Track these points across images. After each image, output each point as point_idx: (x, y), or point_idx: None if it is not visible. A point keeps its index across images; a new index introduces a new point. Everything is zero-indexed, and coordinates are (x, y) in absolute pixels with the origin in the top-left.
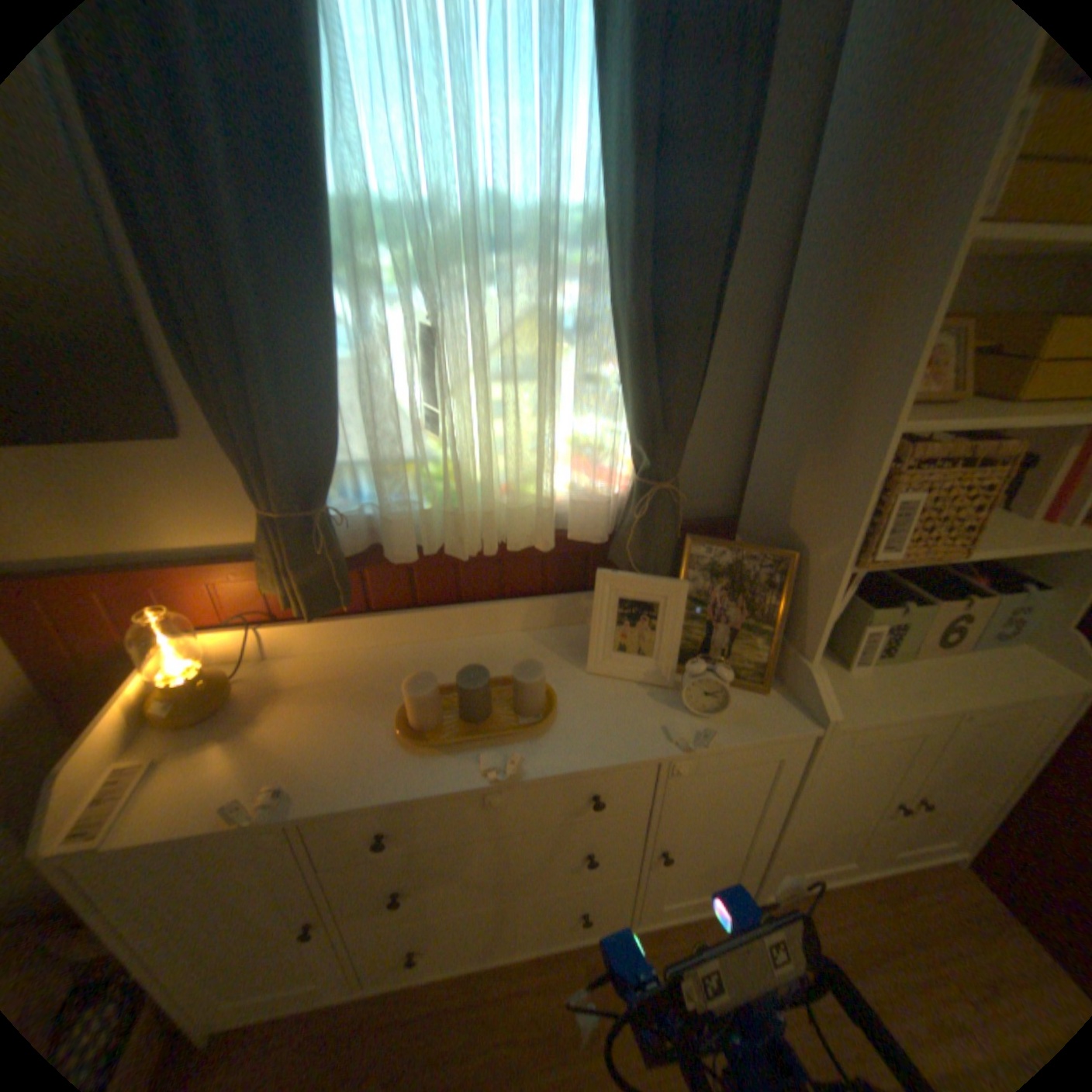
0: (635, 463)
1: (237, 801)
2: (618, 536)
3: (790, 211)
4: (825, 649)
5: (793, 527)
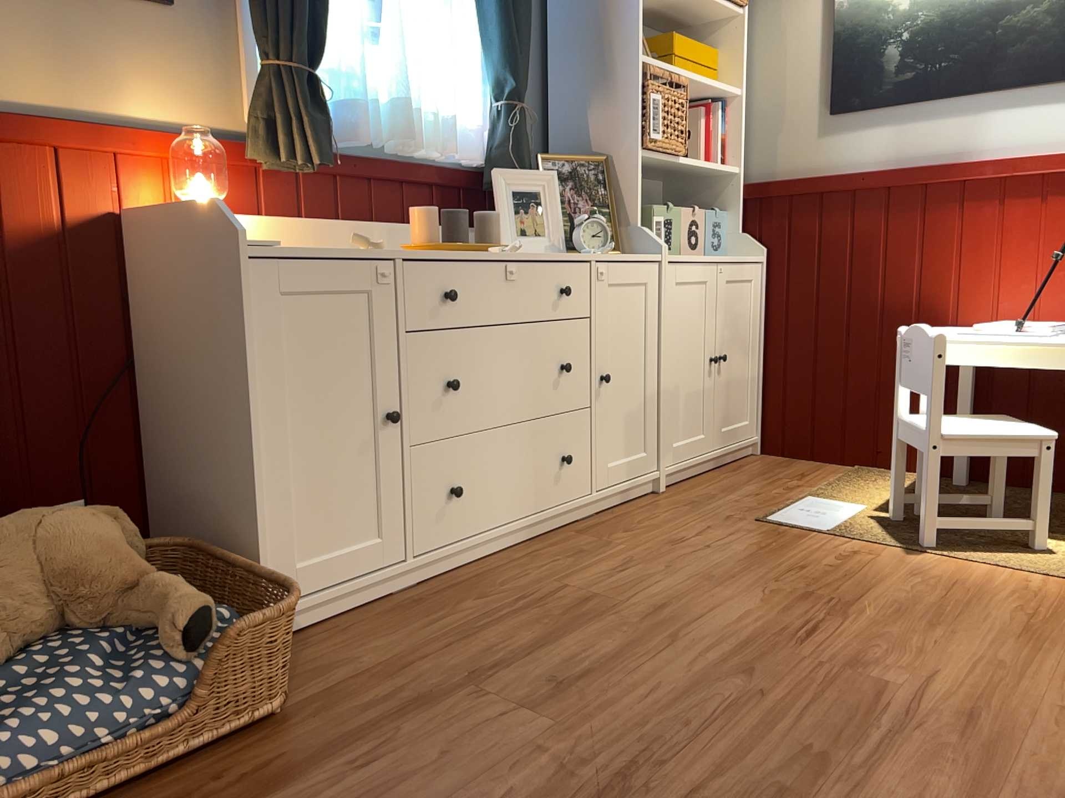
0: (495, 98)
1: (350, 243)
2: (490, 160)
3: None
4: (639, 220)
5: (594, 151)
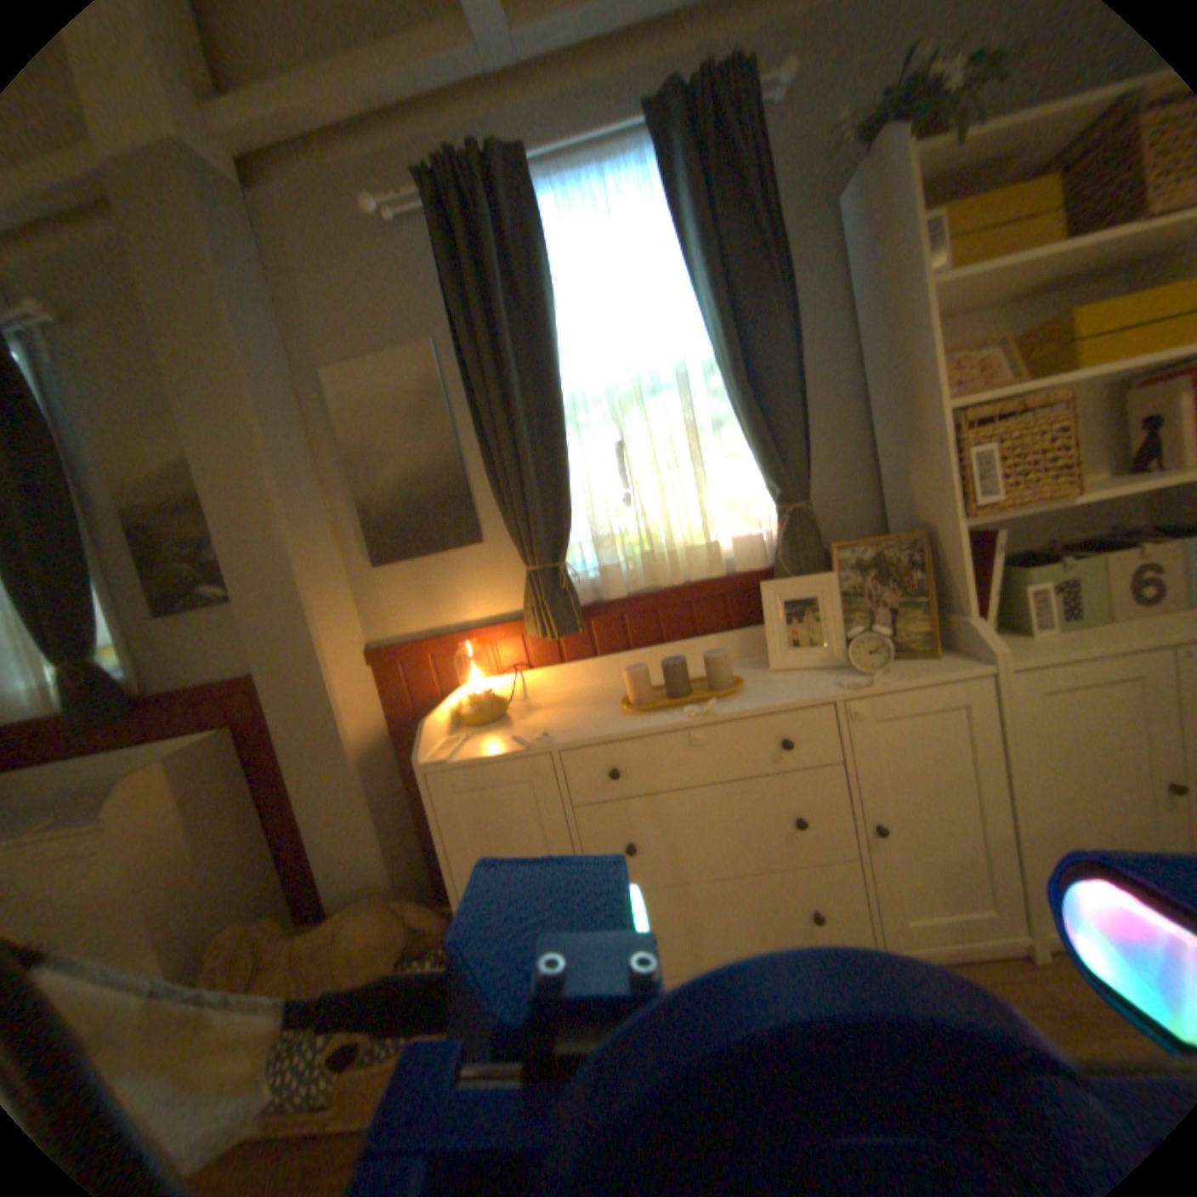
0: (774, 501)
1: (522, 739)
2: (777, 562)
3: (846, 321)
4: (982, 606)
5: (921, 518)
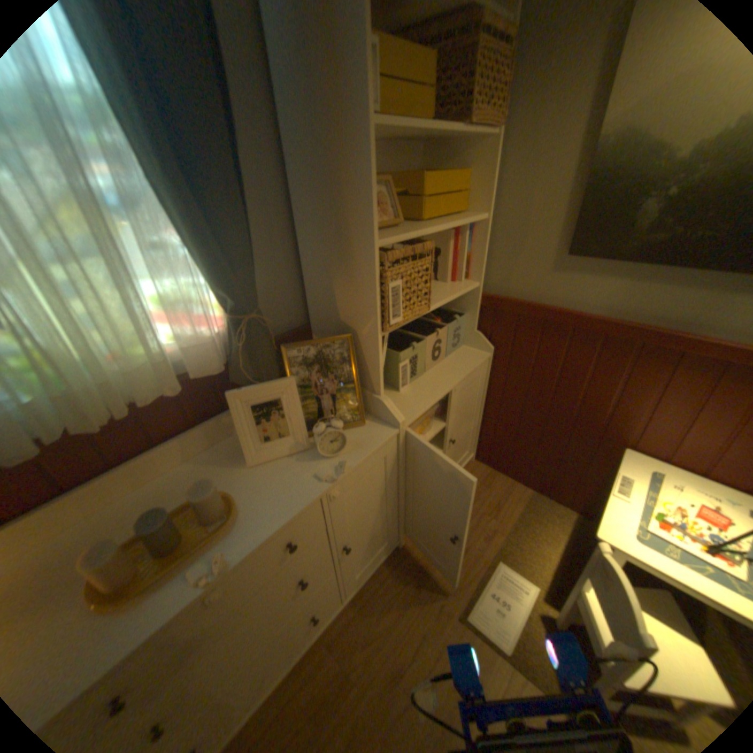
0: (223, 305)
1: None
2: (232, 362)
3: (266, 104)
4: (384, 384)
5: (343, 319)
